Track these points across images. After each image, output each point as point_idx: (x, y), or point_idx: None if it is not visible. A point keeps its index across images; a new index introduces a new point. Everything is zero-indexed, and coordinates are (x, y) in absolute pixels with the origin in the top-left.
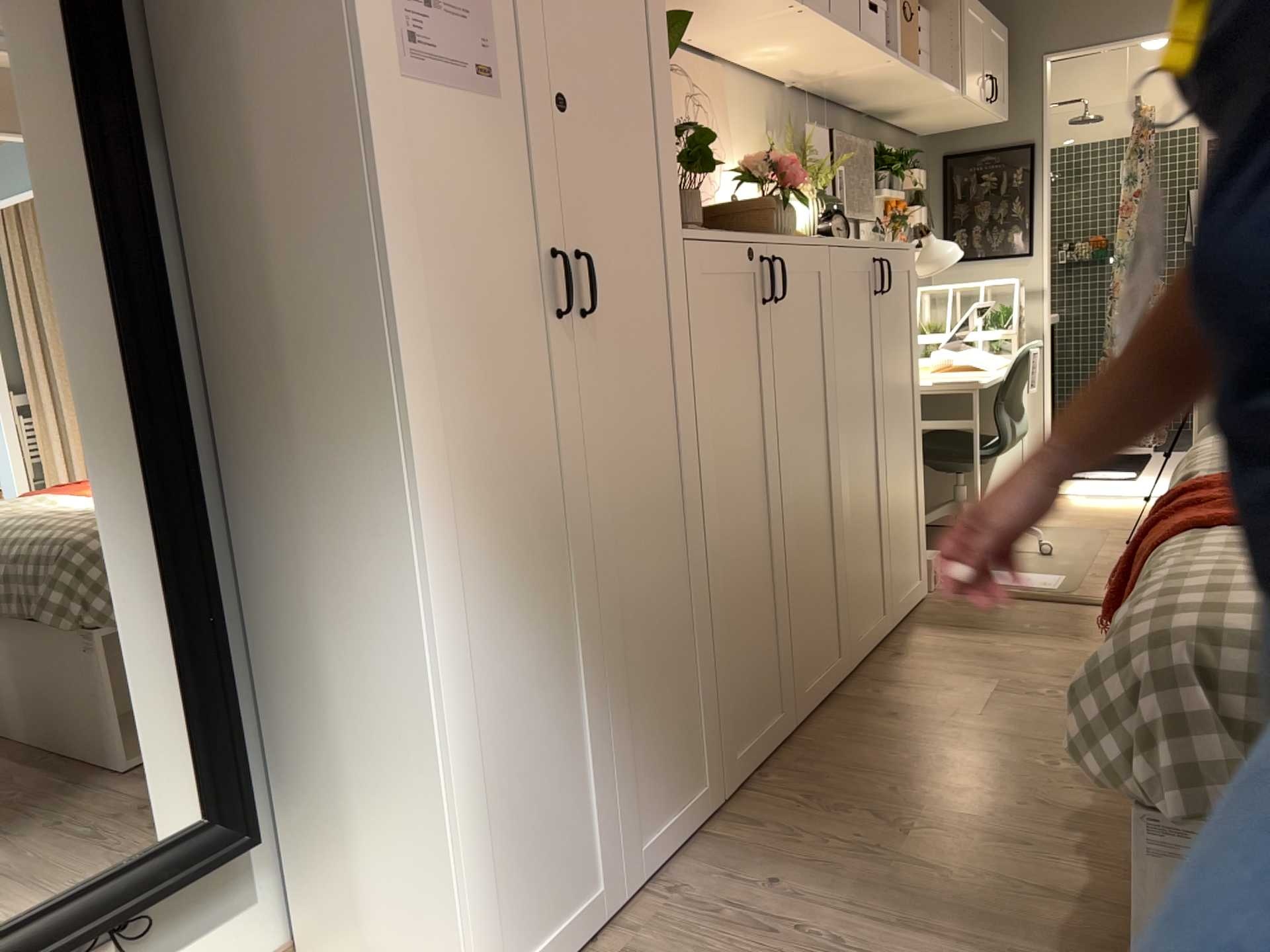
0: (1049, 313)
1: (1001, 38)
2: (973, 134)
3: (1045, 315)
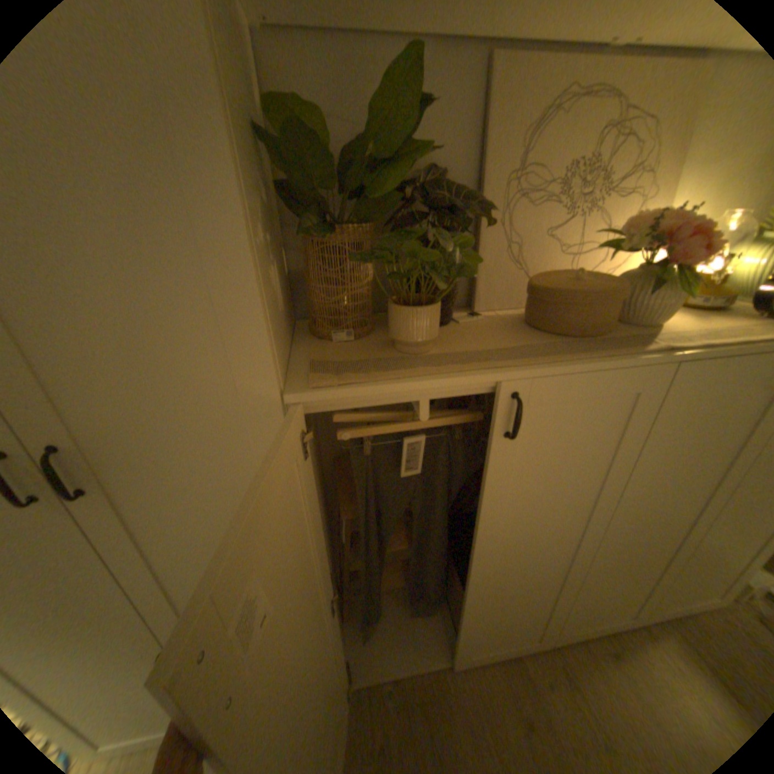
0: None
1: None
2: None
3: None
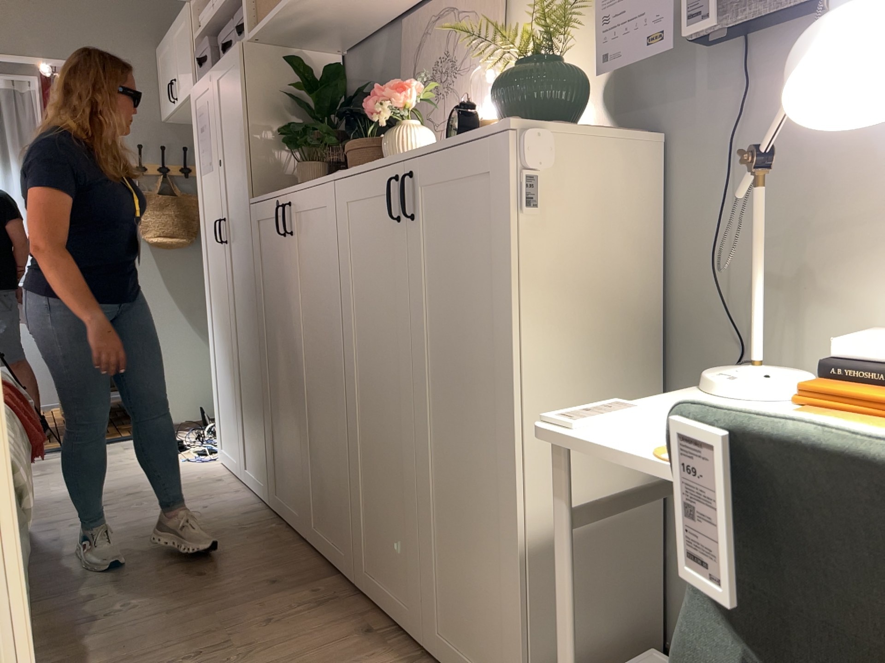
0: None
1: None
2: None
3: None
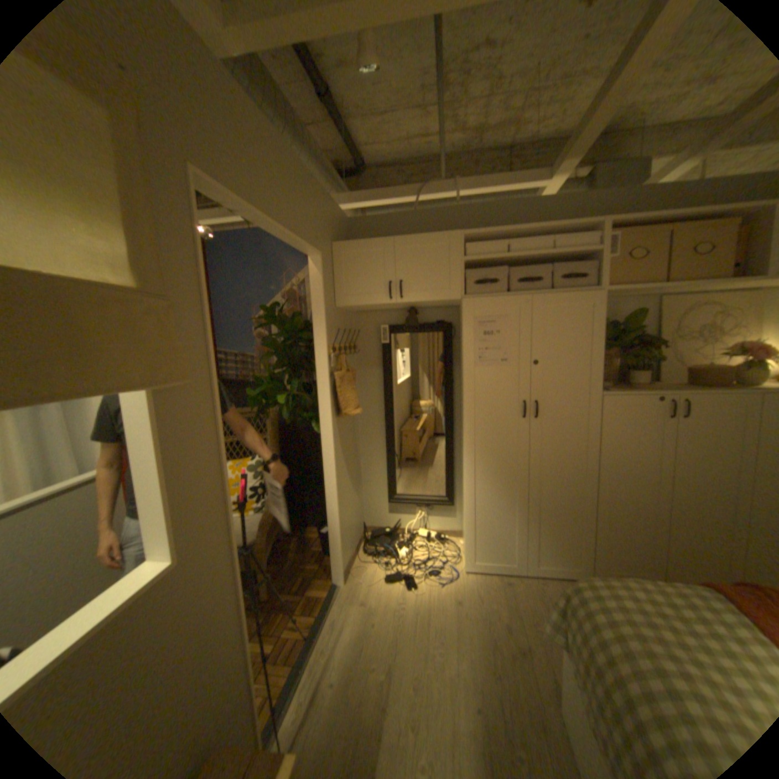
0: None
1: None
2: None
3: None
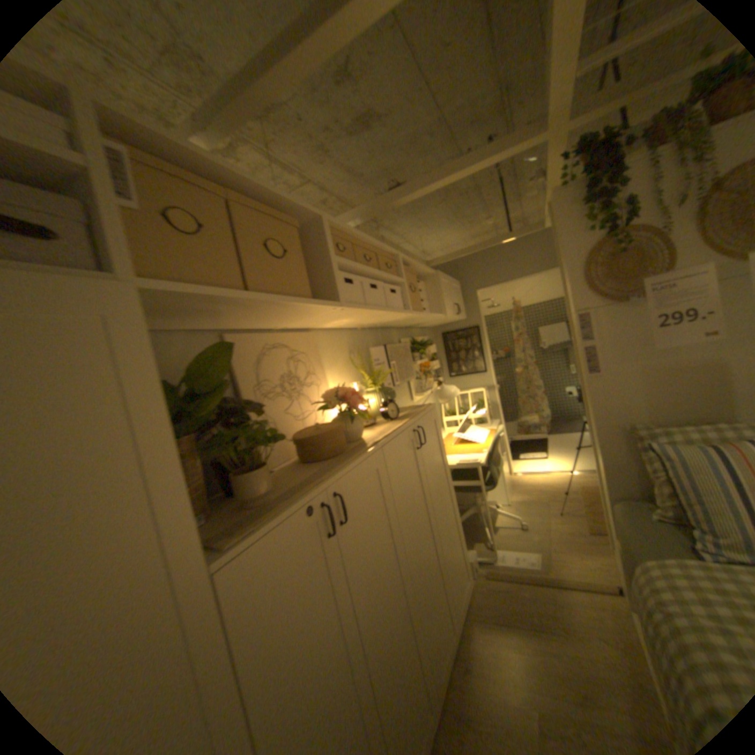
0: (498, 395)
1: (458, 284)
2: (453, 322)
3: (497, 396)
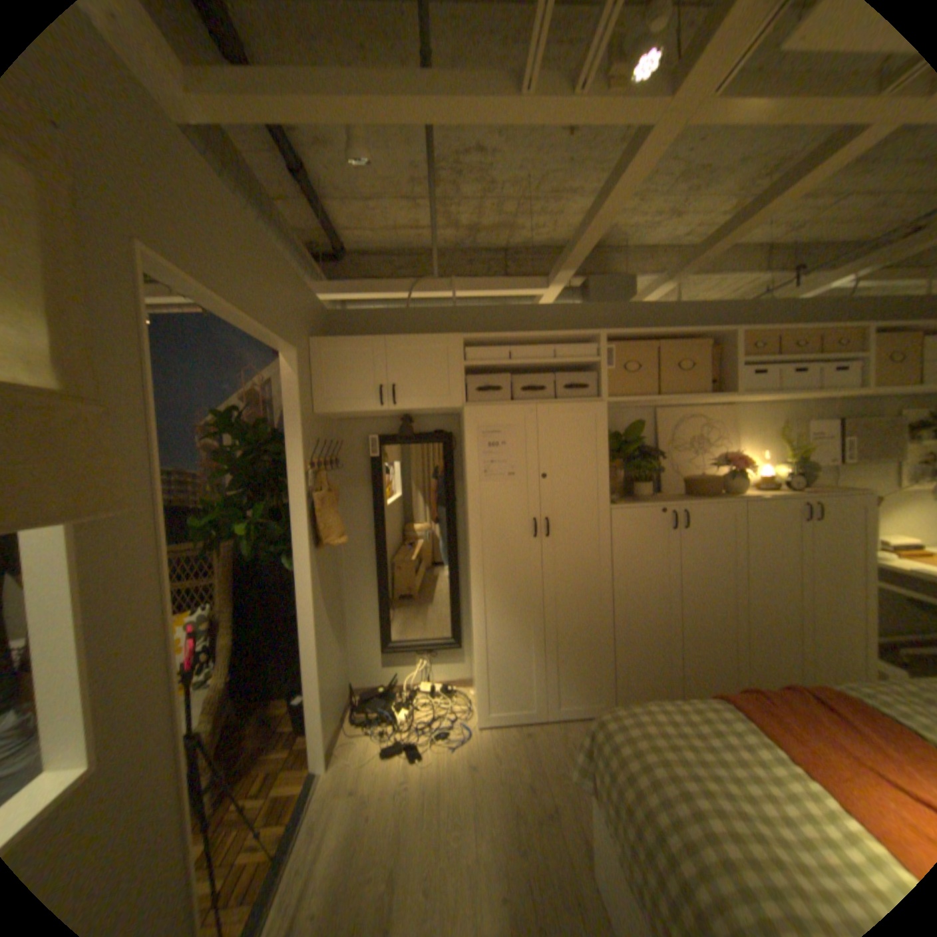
0: None
1: None
2: None
3: None
